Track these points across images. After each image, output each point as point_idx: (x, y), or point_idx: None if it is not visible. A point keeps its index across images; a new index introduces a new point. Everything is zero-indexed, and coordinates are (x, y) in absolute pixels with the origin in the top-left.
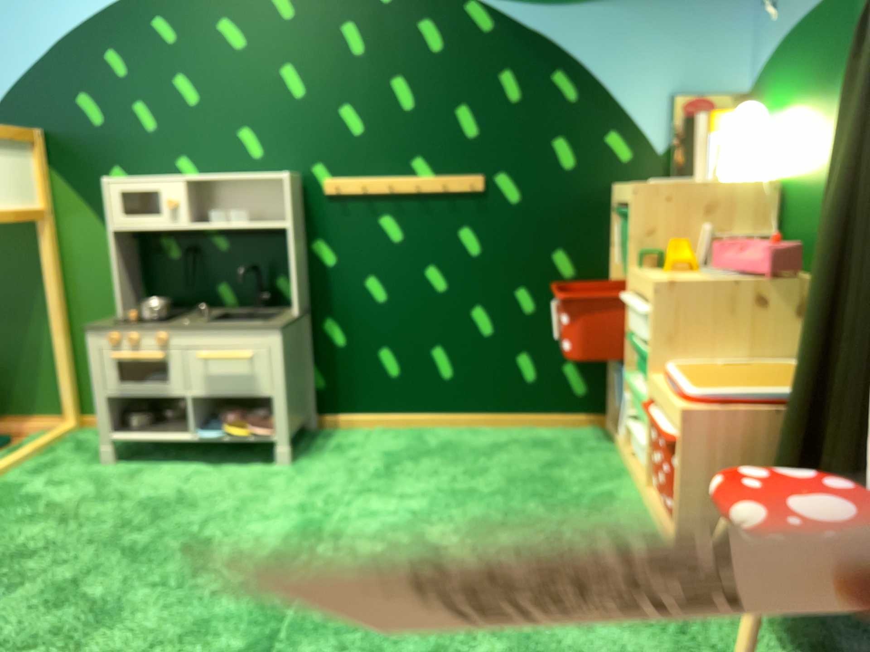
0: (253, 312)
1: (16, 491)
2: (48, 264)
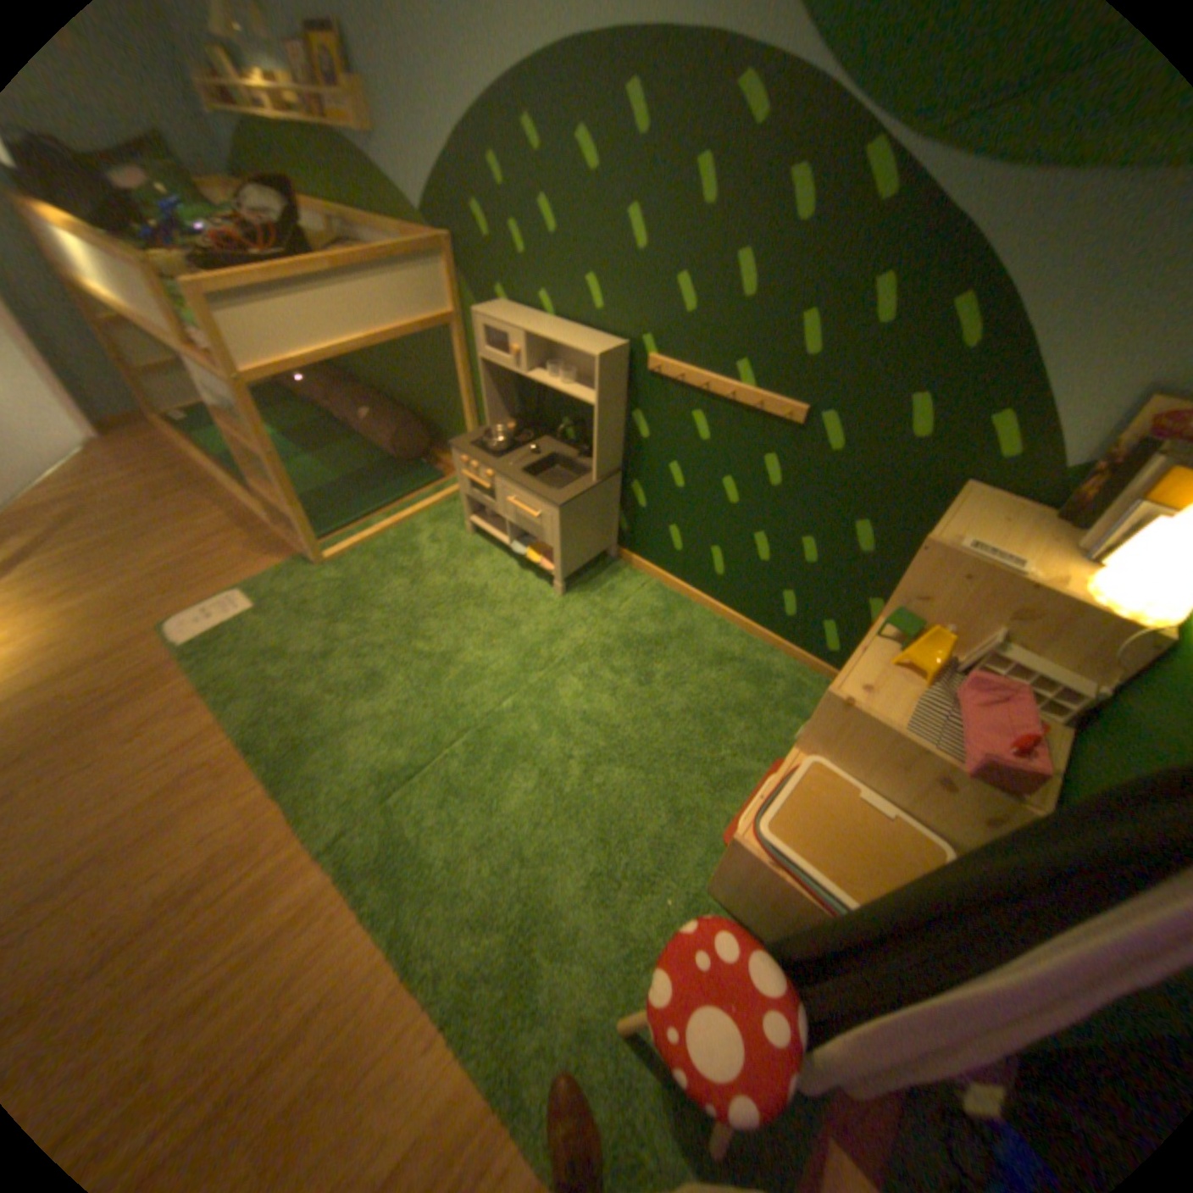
0: (573, 463)
1: (416, 536)
2: (461, 362)
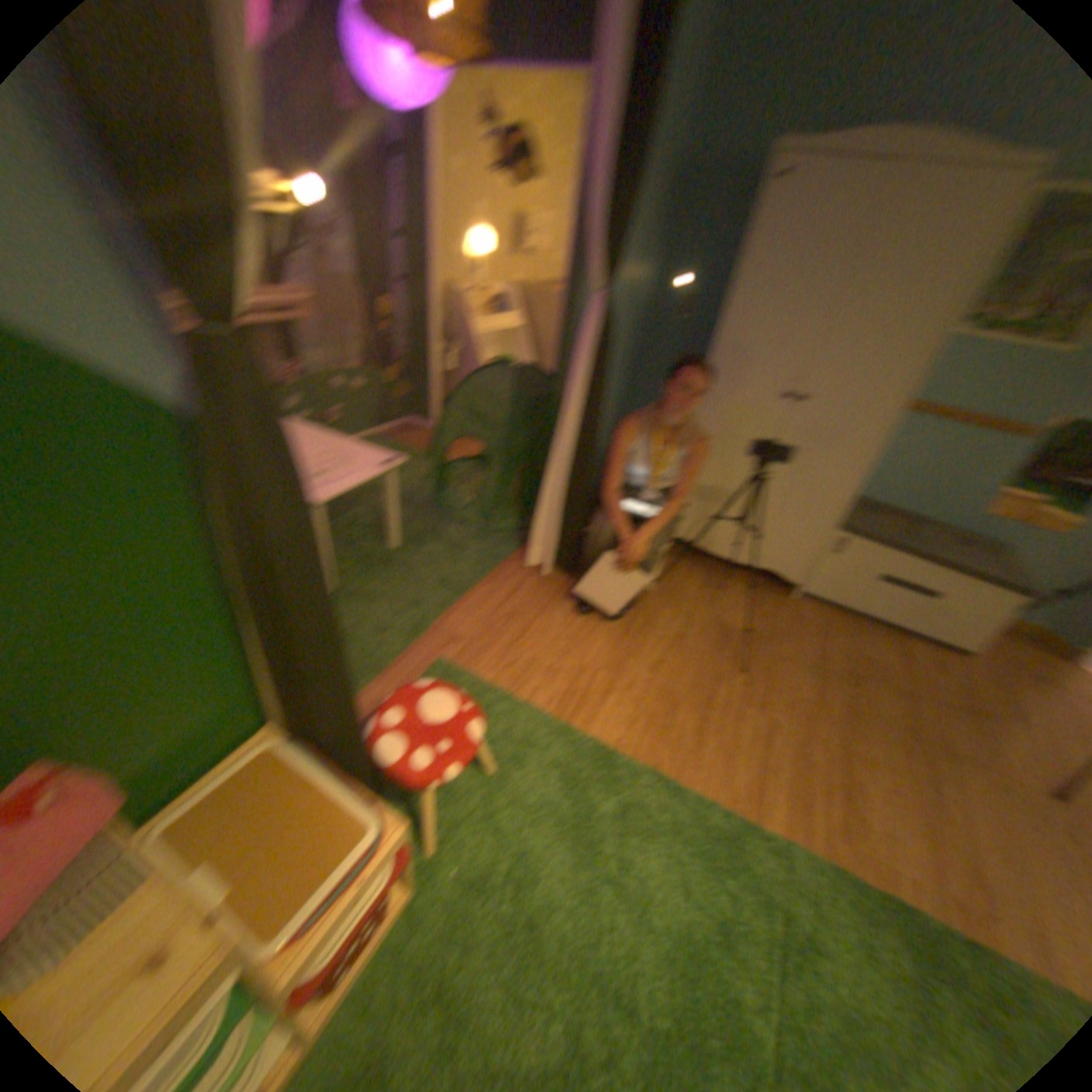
0: None
1: None
2: None
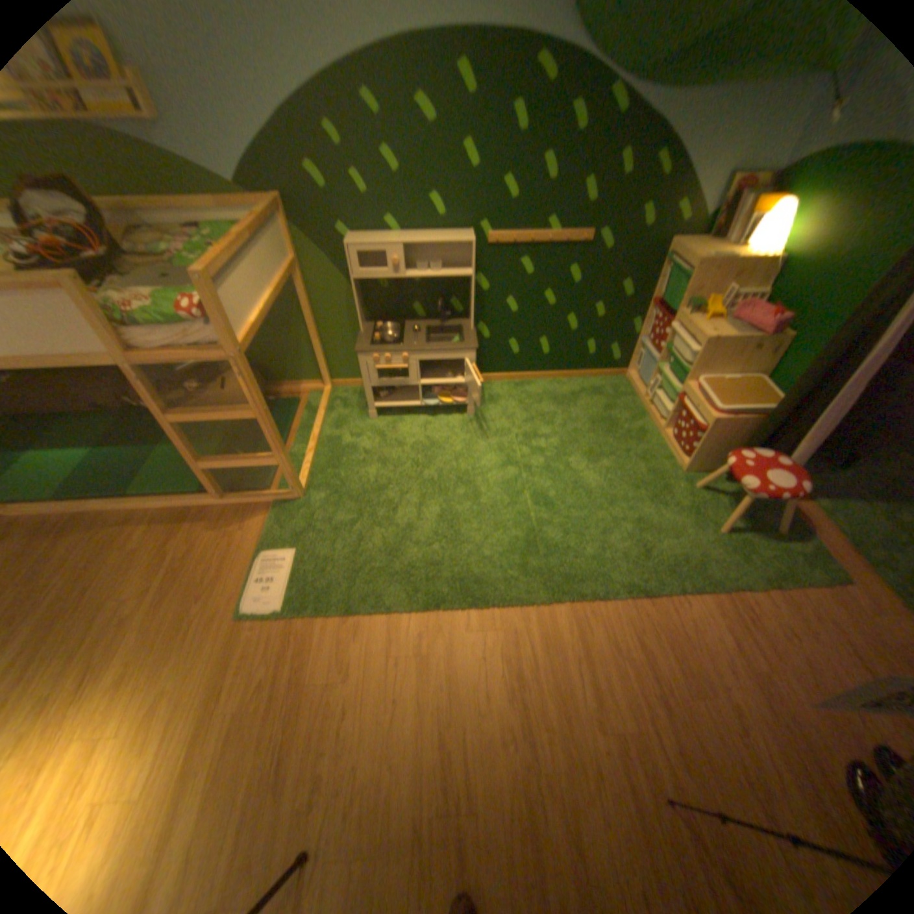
0: (443, 326)
1: (338, 441)
2: (303, 296)
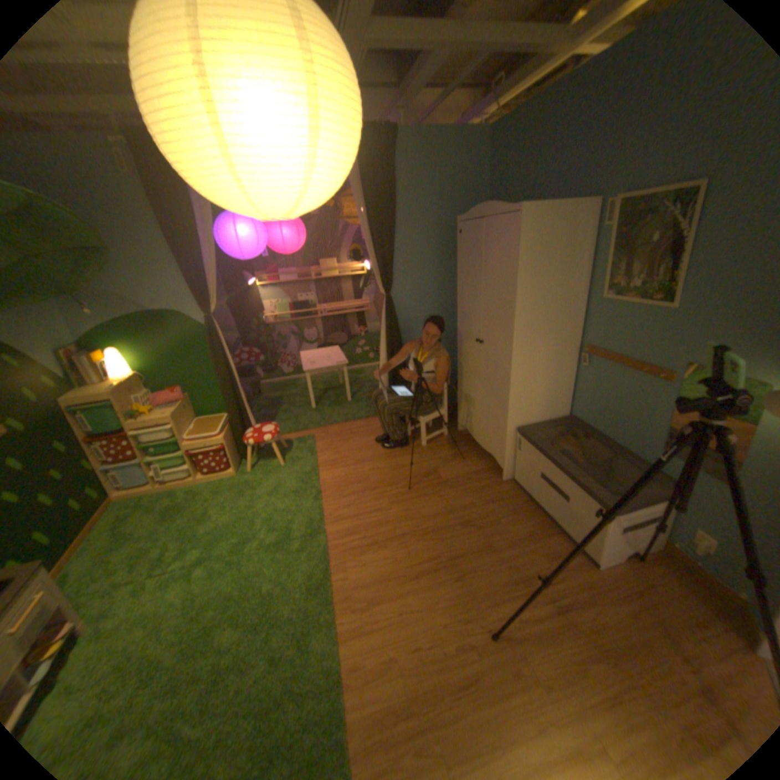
0: None
1: None
2: None
